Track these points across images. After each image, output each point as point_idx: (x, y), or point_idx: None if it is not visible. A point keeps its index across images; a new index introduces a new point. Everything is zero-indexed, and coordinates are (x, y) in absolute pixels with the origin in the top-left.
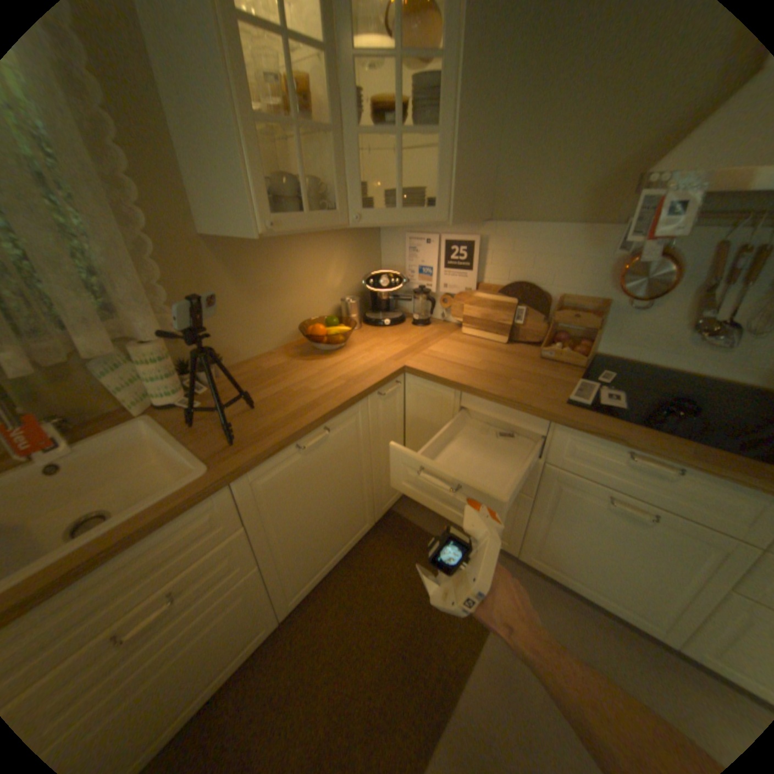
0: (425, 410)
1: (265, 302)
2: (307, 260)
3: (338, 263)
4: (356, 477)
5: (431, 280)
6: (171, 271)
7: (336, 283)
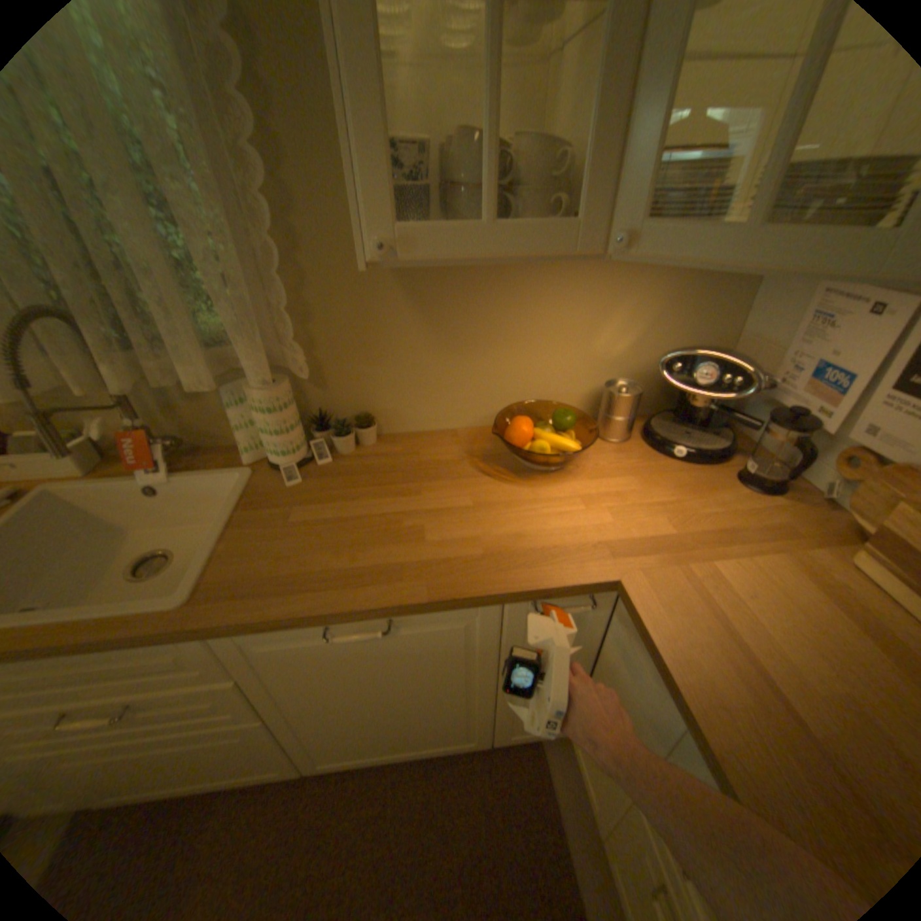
0: (632, 681)
1: (464, 356)
2: (564, 298)
3: (633, 311)
4: (456, 691)
5: (839, 401)
6: (327, 288)
7: (617, 347)
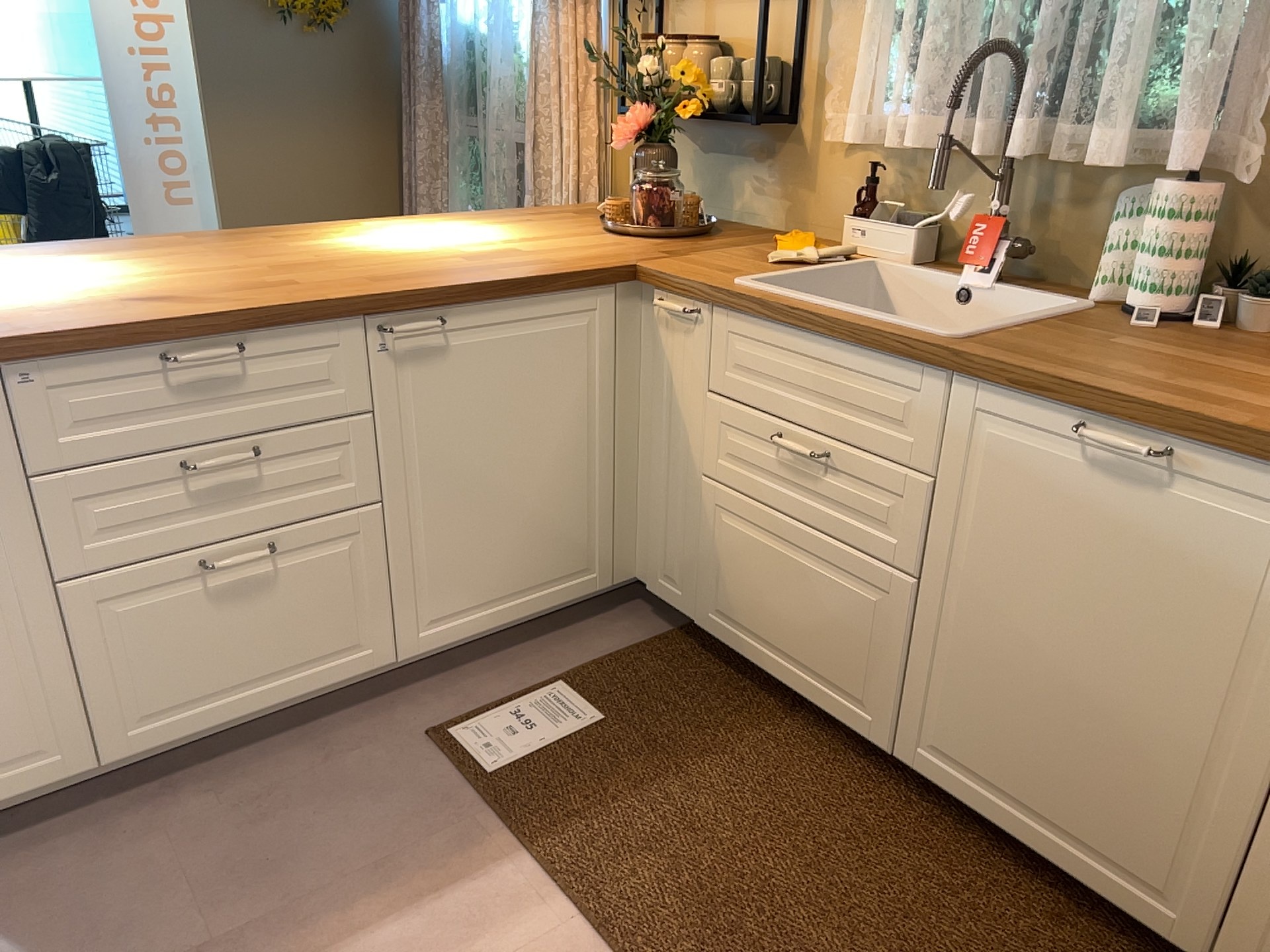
0: None
1: None
2: None
3: None
4: (1203, 703)
5: None
6: None
7: None
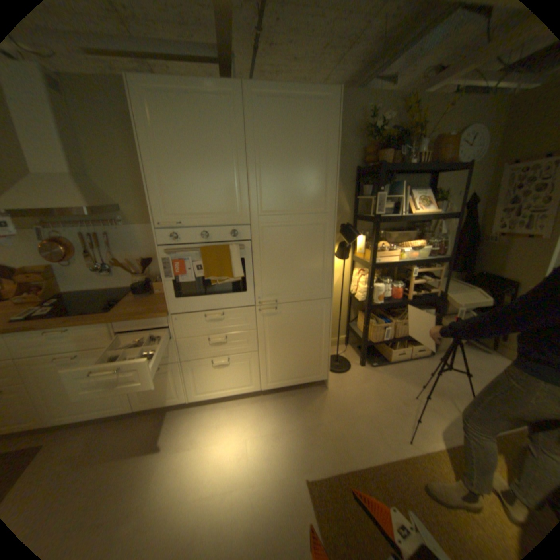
0: None
1: None
2: None
3: None
4: None
5: None
6: None
7: None
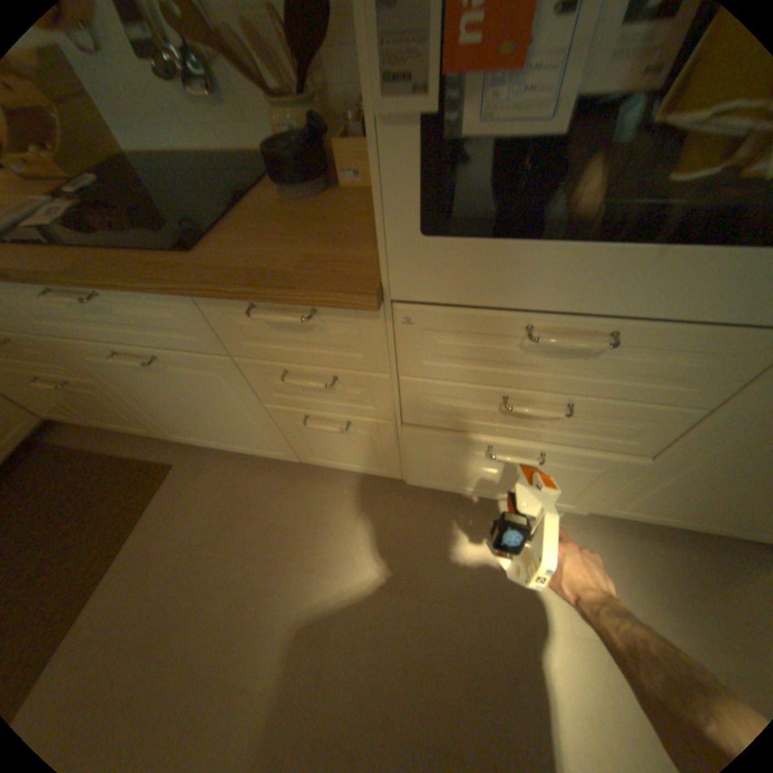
0: None
1: None
2: None
3: None
4: None
5: None
6: None
7: None
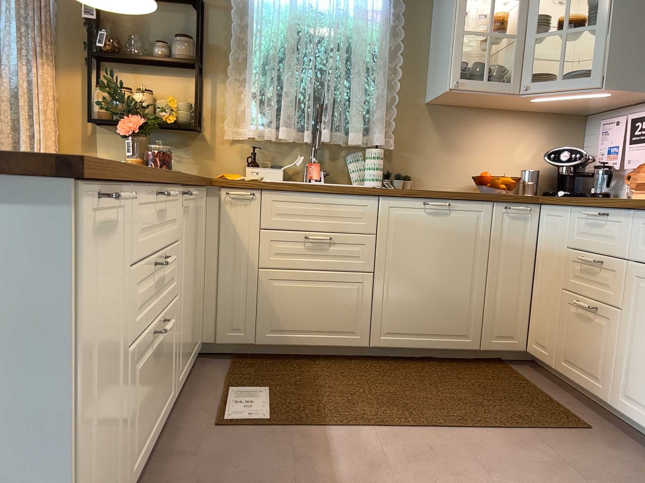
0: (551, 238)
1: (455, 154)
2: (499, 133)
3: (530, 142)
4: (468, 271)
5: (617, 157)
6: (404, 118)
7: (524, 158)
